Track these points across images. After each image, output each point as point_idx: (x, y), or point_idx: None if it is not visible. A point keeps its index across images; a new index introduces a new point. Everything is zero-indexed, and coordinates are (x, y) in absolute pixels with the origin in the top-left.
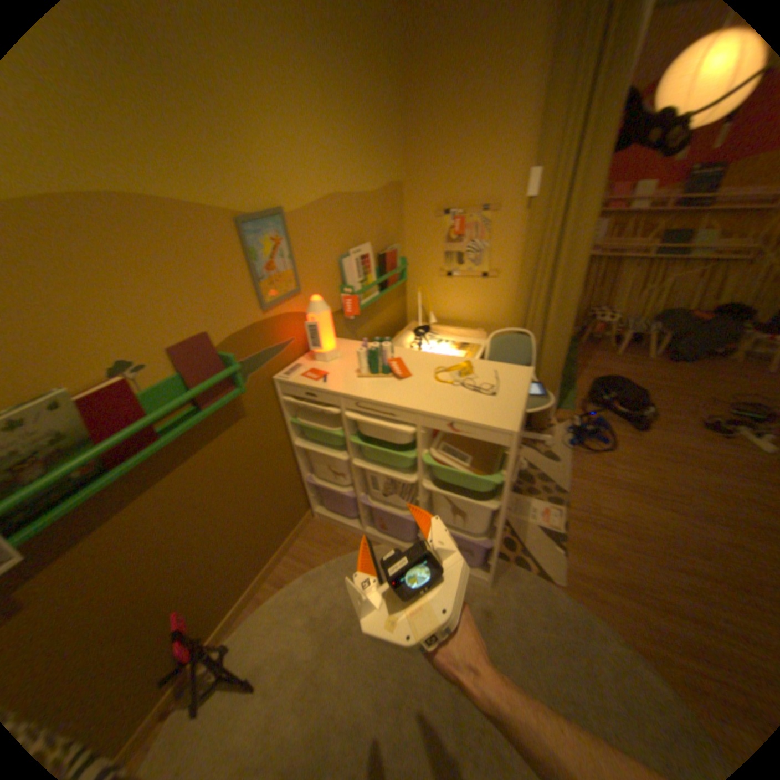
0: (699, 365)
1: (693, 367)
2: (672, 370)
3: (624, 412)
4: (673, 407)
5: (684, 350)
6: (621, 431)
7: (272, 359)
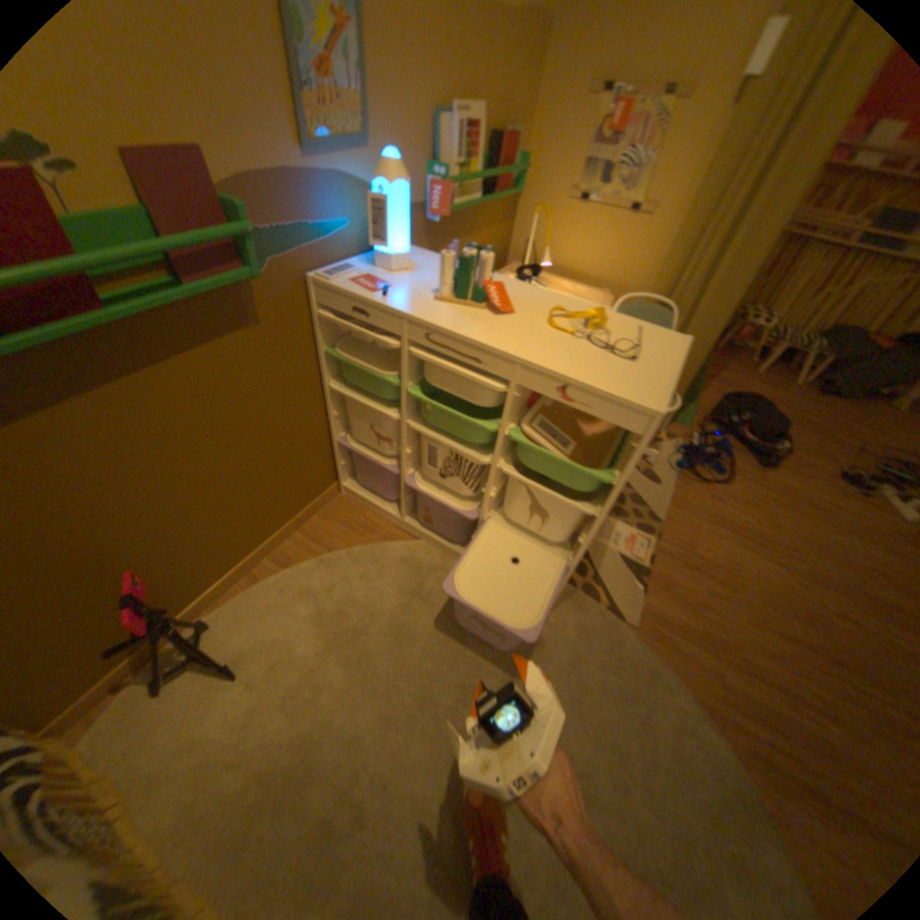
0: (853, 406)
1: (844, 405)
2: (819, 404)
3: (750, 442)
4: (810, 448)
5: (839, 384)
6: (742, 464)
7: (308, 244)
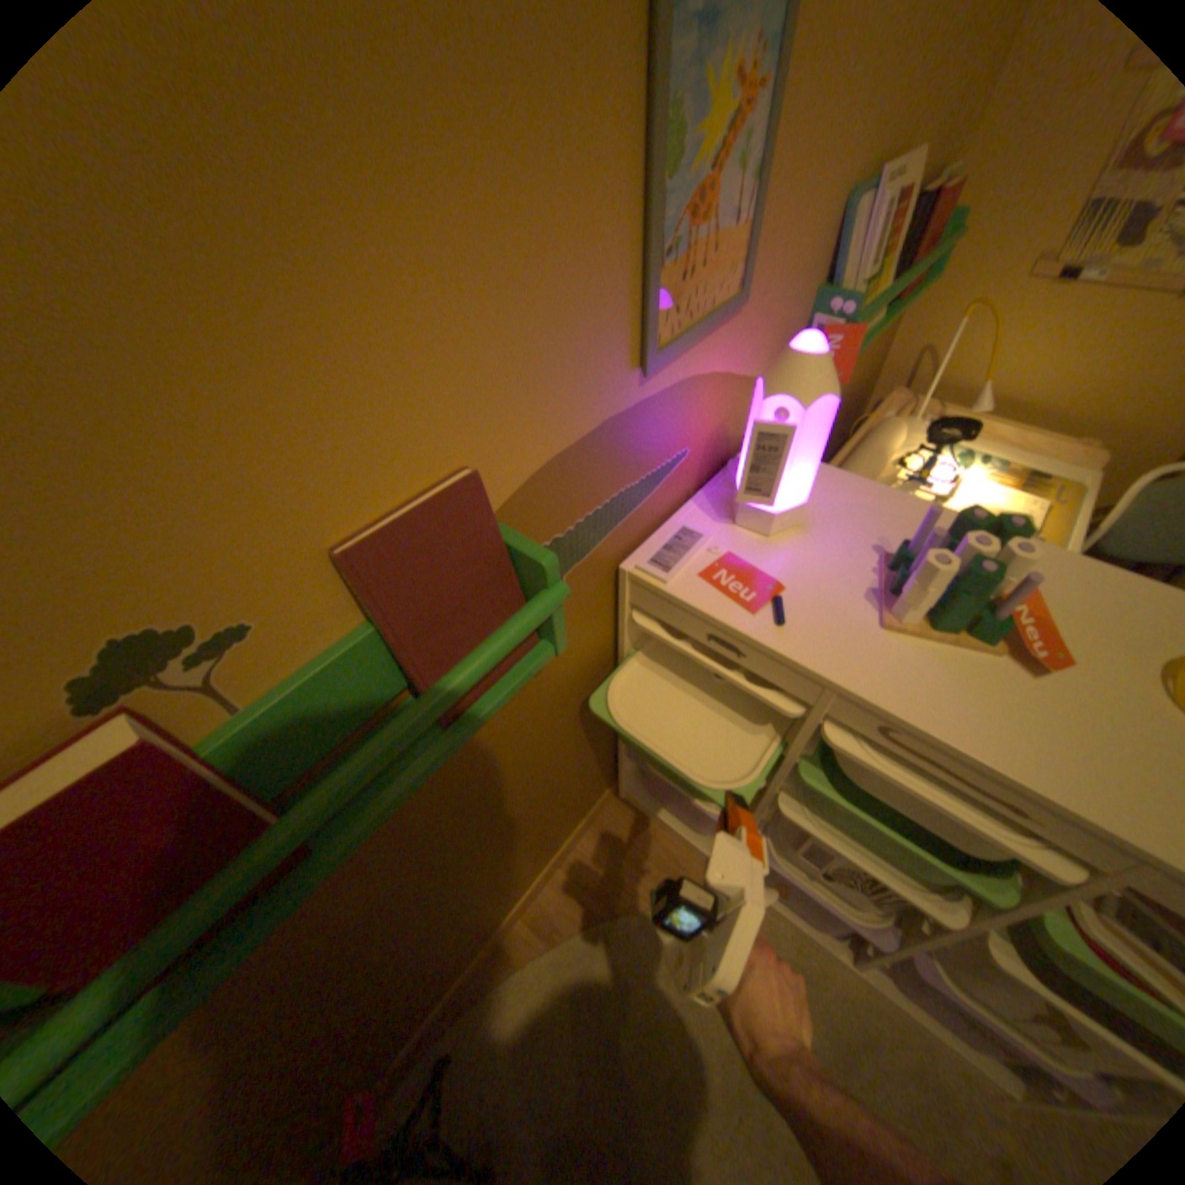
0: None
1: None
2: None
3: None
4: None
5: None
6: None
7: (627, 517)
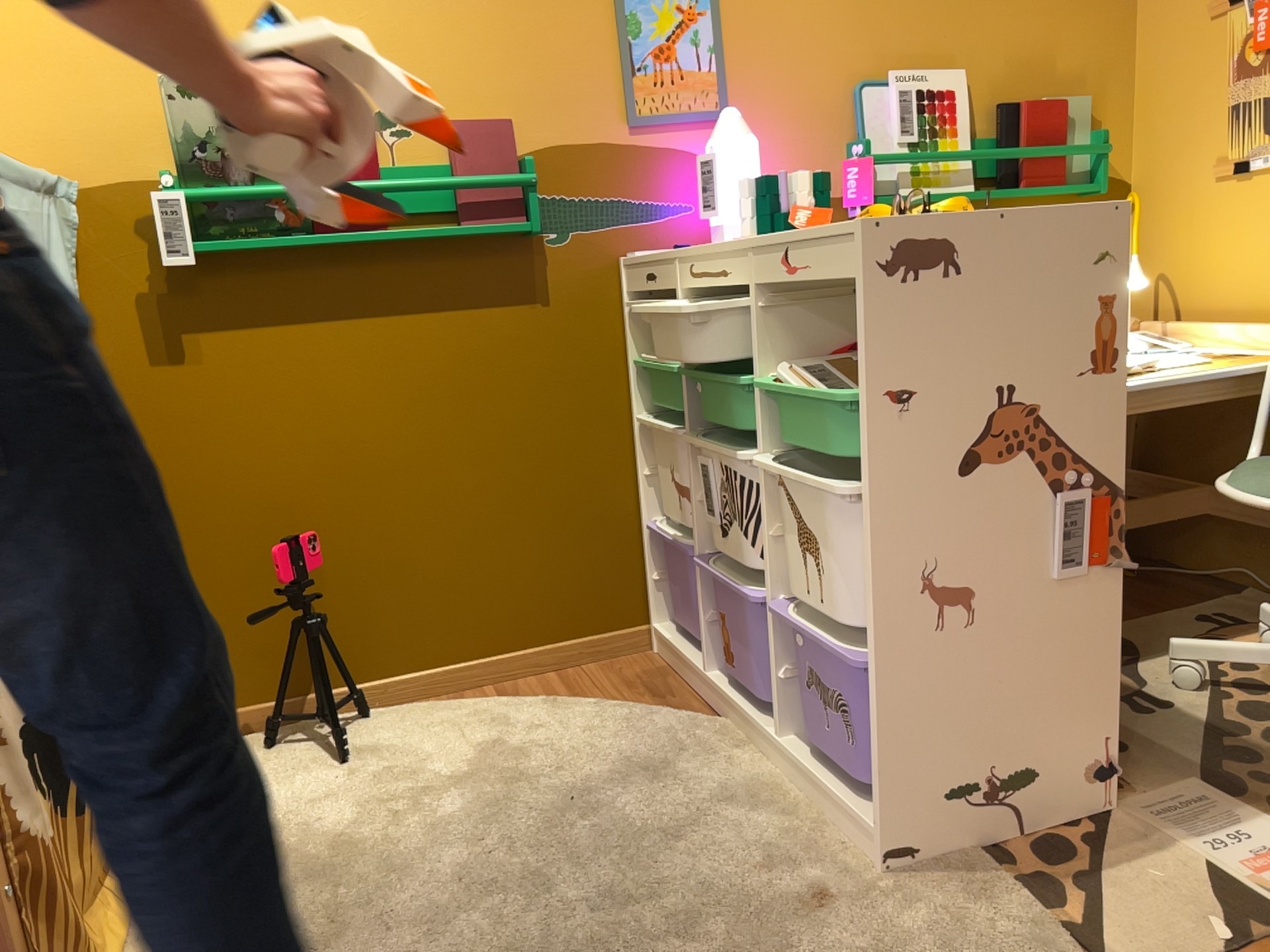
0: None
1: None
2: None
3: None
4: None
5: None
6: None
7: (627, 224)
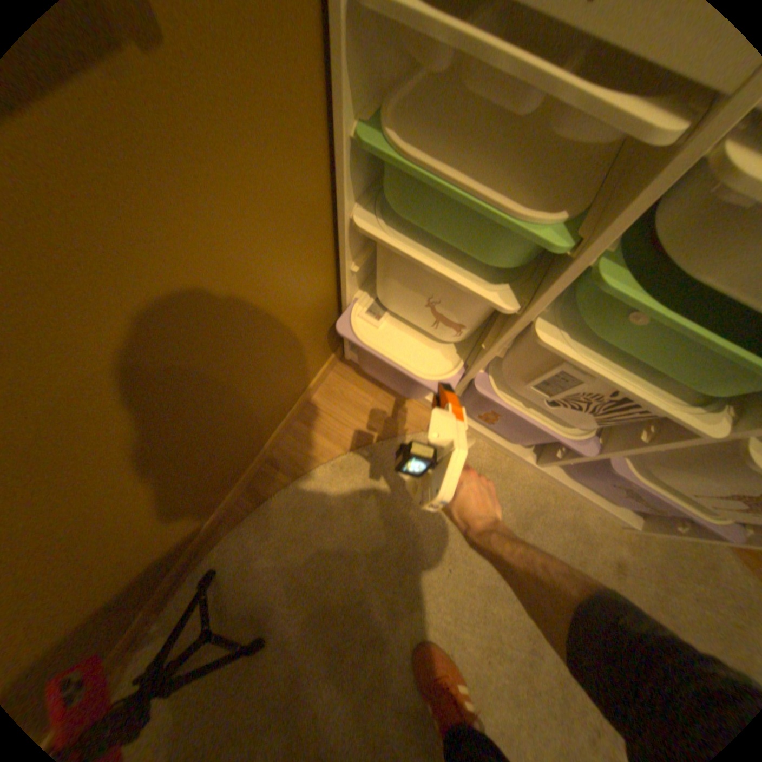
0: None
1: None
2: None
3: None
4: None
5: None
6: None
7: None
